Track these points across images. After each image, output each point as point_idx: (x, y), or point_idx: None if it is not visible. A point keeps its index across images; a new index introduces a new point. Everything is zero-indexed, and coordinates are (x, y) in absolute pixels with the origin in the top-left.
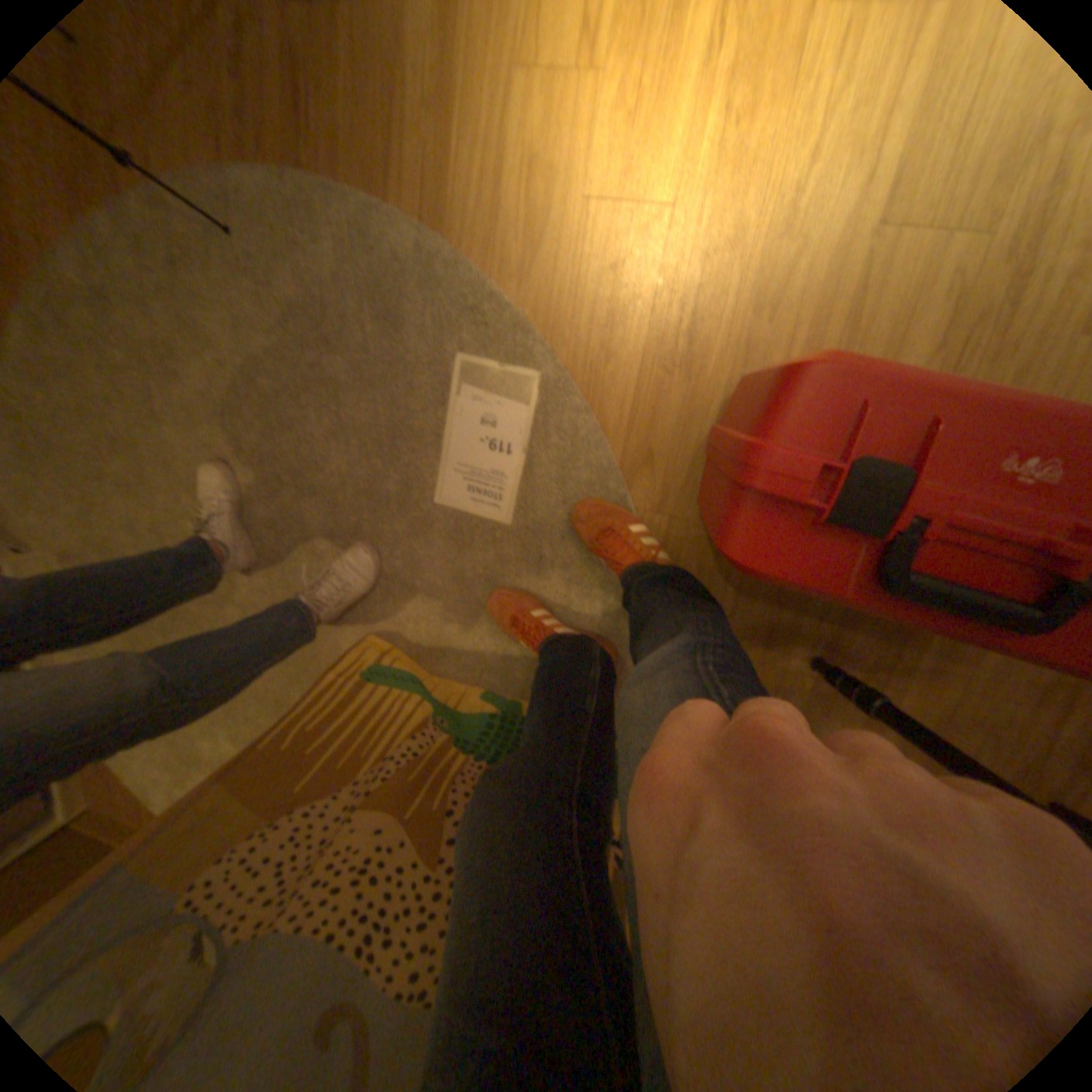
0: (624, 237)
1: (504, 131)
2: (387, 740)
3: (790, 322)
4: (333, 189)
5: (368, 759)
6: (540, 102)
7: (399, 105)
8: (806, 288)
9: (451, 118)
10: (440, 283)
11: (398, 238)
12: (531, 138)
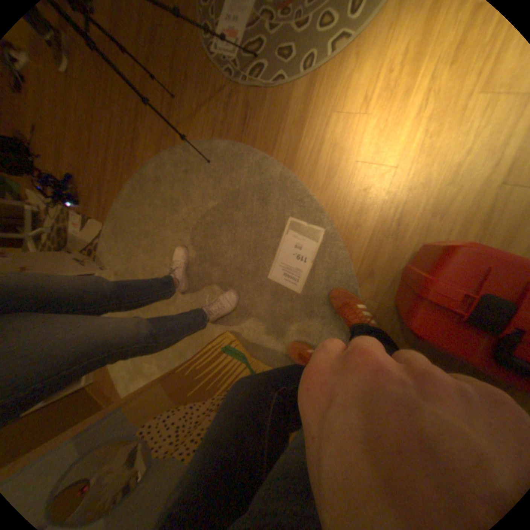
0: (371, 178)
1: (324, 134)
2: (228, 382)
3: (451, 222)
4: (252, 151)
5: (219, 389)
6: (342, 125)
7: (284, 123)
8: (460, 208)
9: (303, 128)
10: (287, 189)
11: (273, 170)
12: (336, 138)
